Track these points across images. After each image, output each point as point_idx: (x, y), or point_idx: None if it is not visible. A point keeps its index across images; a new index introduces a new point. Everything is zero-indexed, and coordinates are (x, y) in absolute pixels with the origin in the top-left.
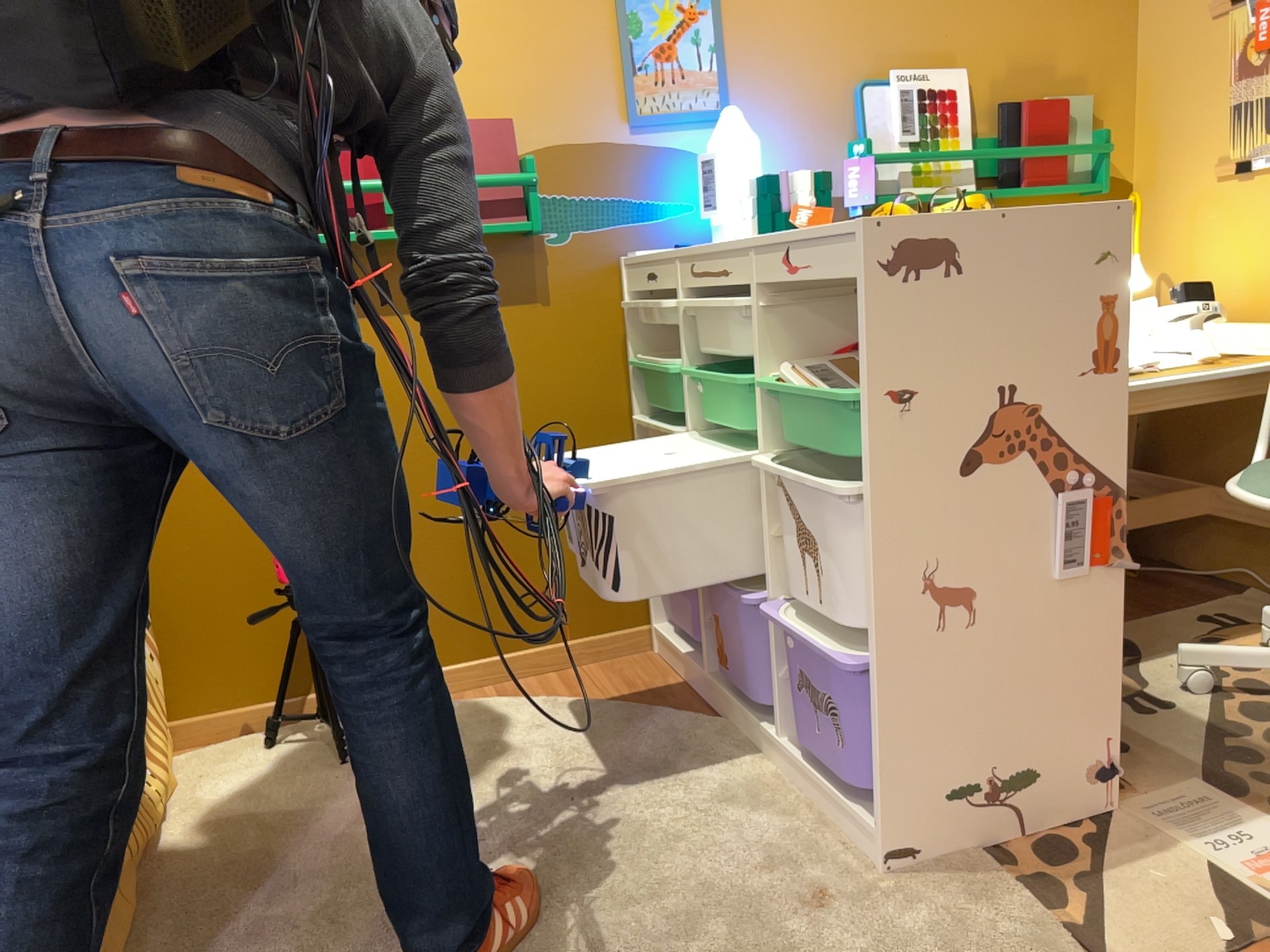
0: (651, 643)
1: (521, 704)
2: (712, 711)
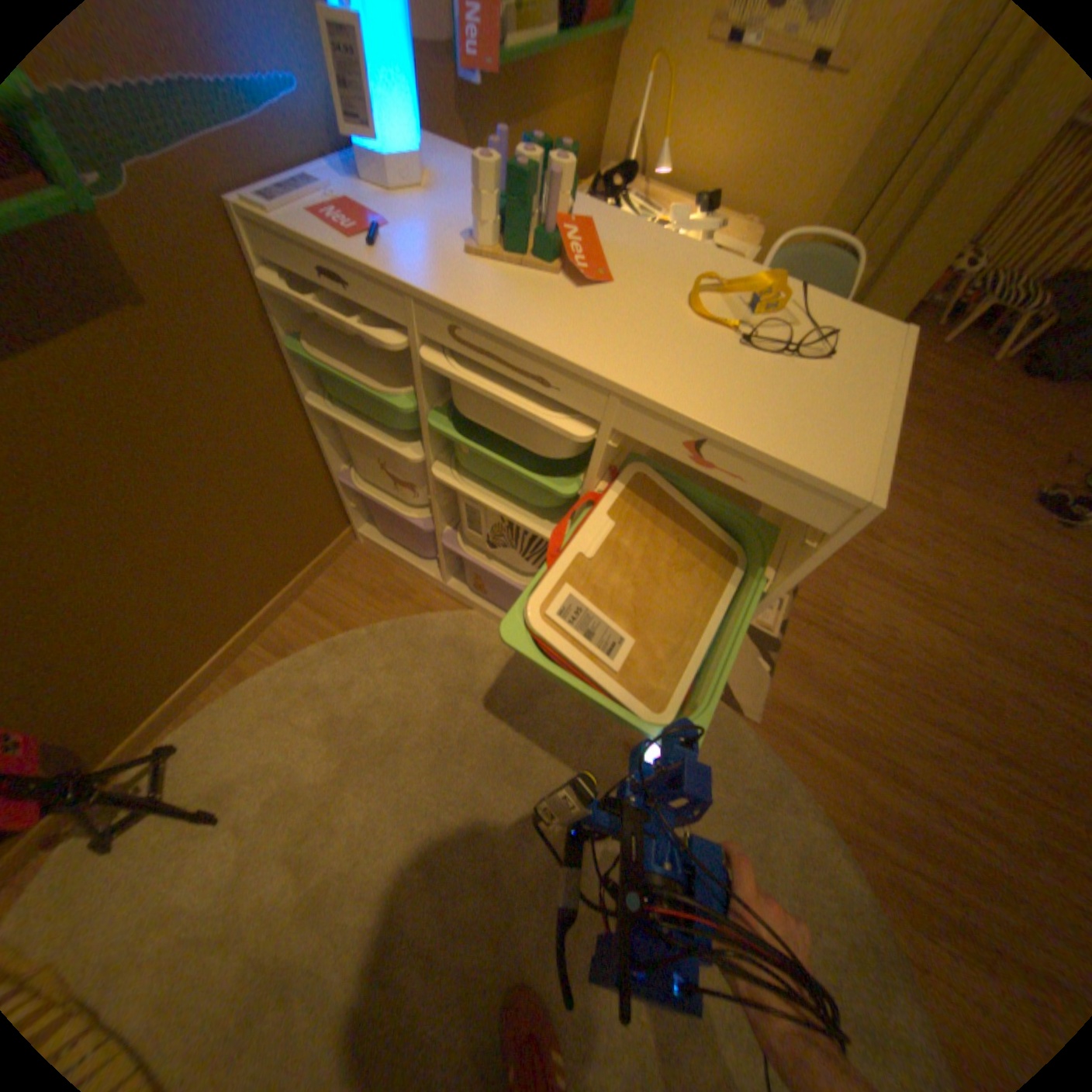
0: (355, 536)
1: (313, 662)
2: (457, 600)
